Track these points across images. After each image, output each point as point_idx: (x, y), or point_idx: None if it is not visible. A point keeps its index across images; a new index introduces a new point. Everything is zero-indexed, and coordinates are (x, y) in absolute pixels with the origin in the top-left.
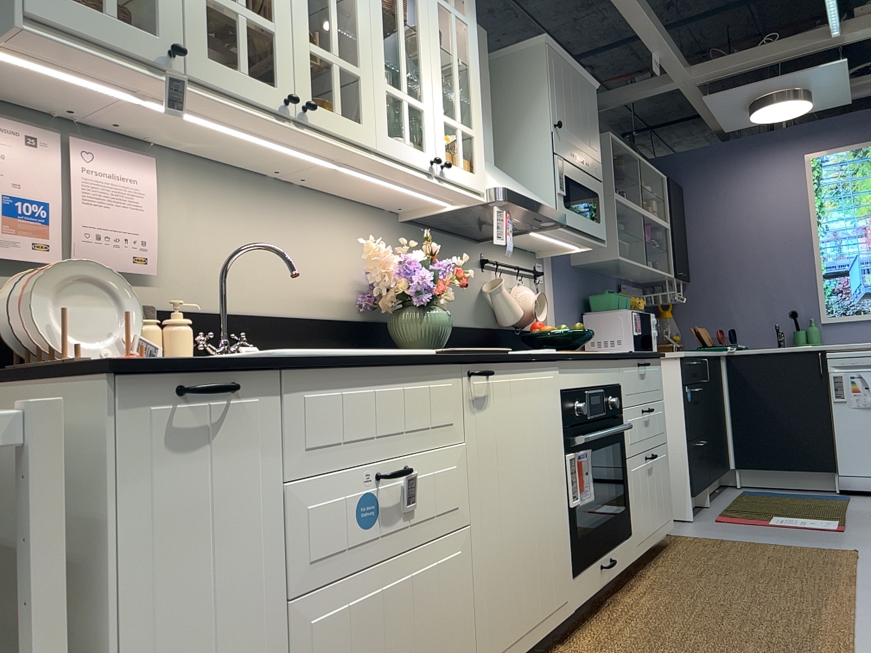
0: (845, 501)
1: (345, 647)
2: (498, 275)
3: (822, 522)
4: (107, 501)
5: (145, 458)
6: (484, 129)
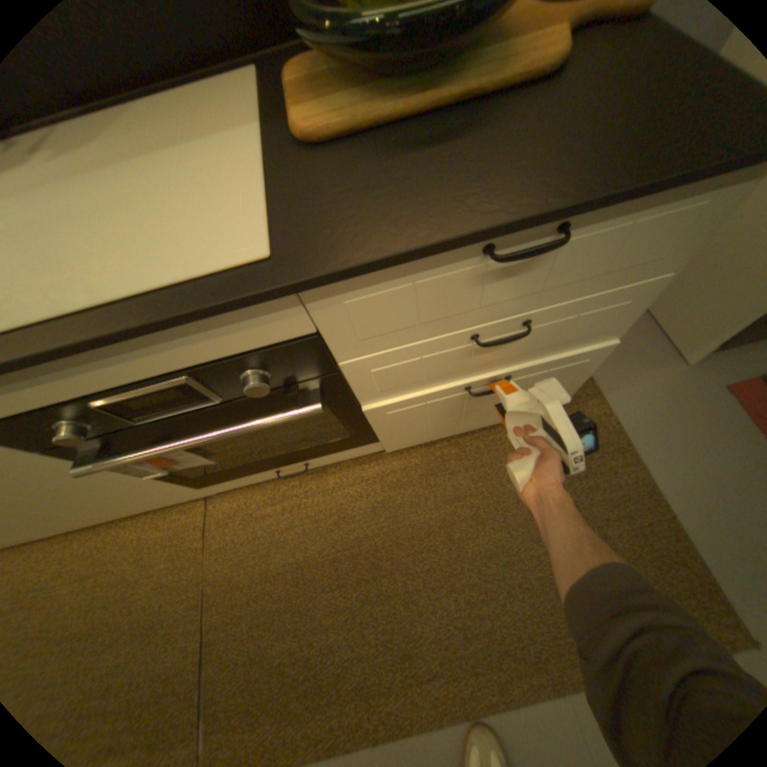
0: None
1: None
2: None
3: None
4: None
5: None
6: None
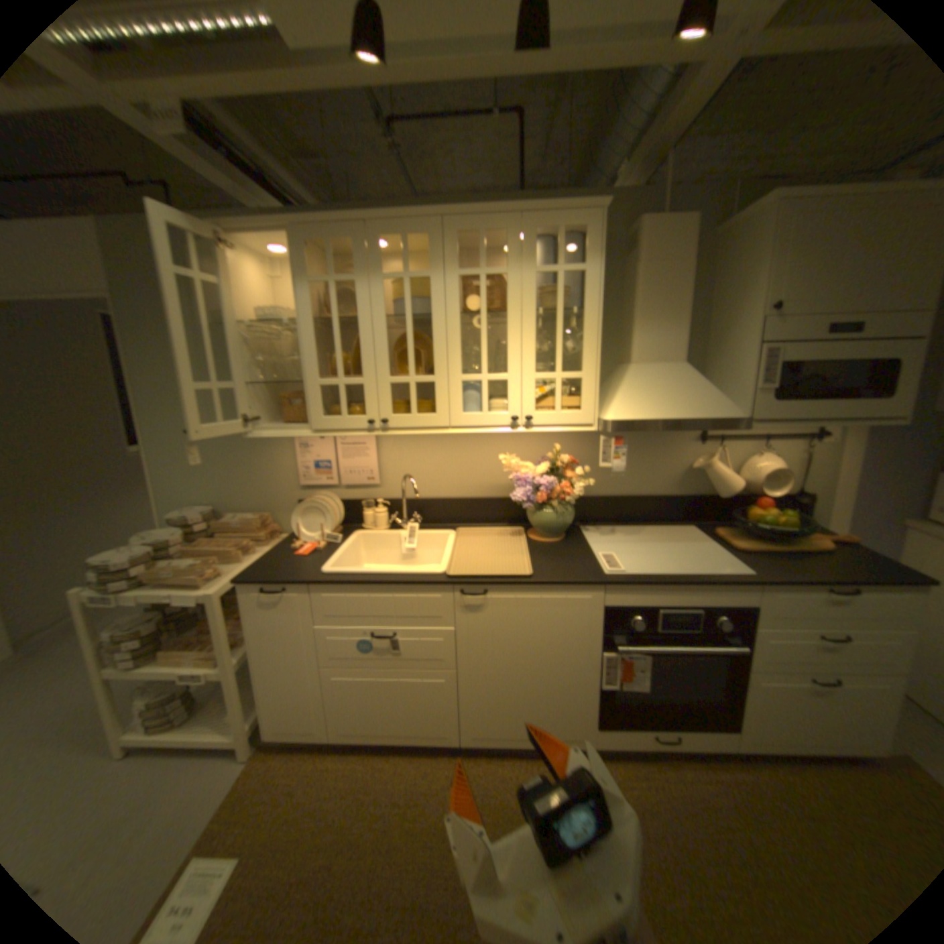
0: None
1: (352, 693)
2: (722, 446)
3: None
4: (242, 620)
5: (252, 610)
6: (667, 330)
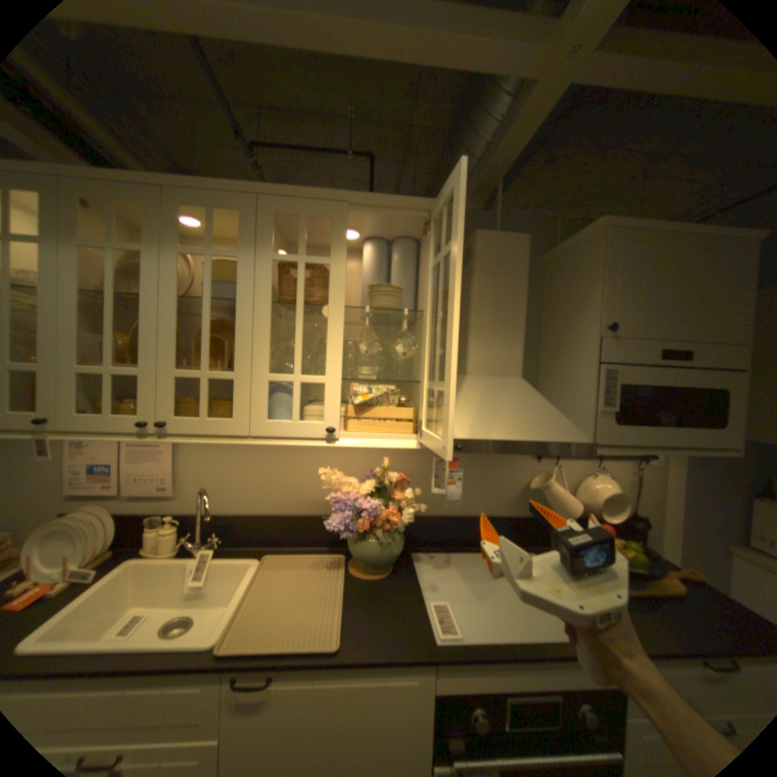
0: None
1: None
2: (558, 466)
3: None
4: None
5: None
6: (502, 343)
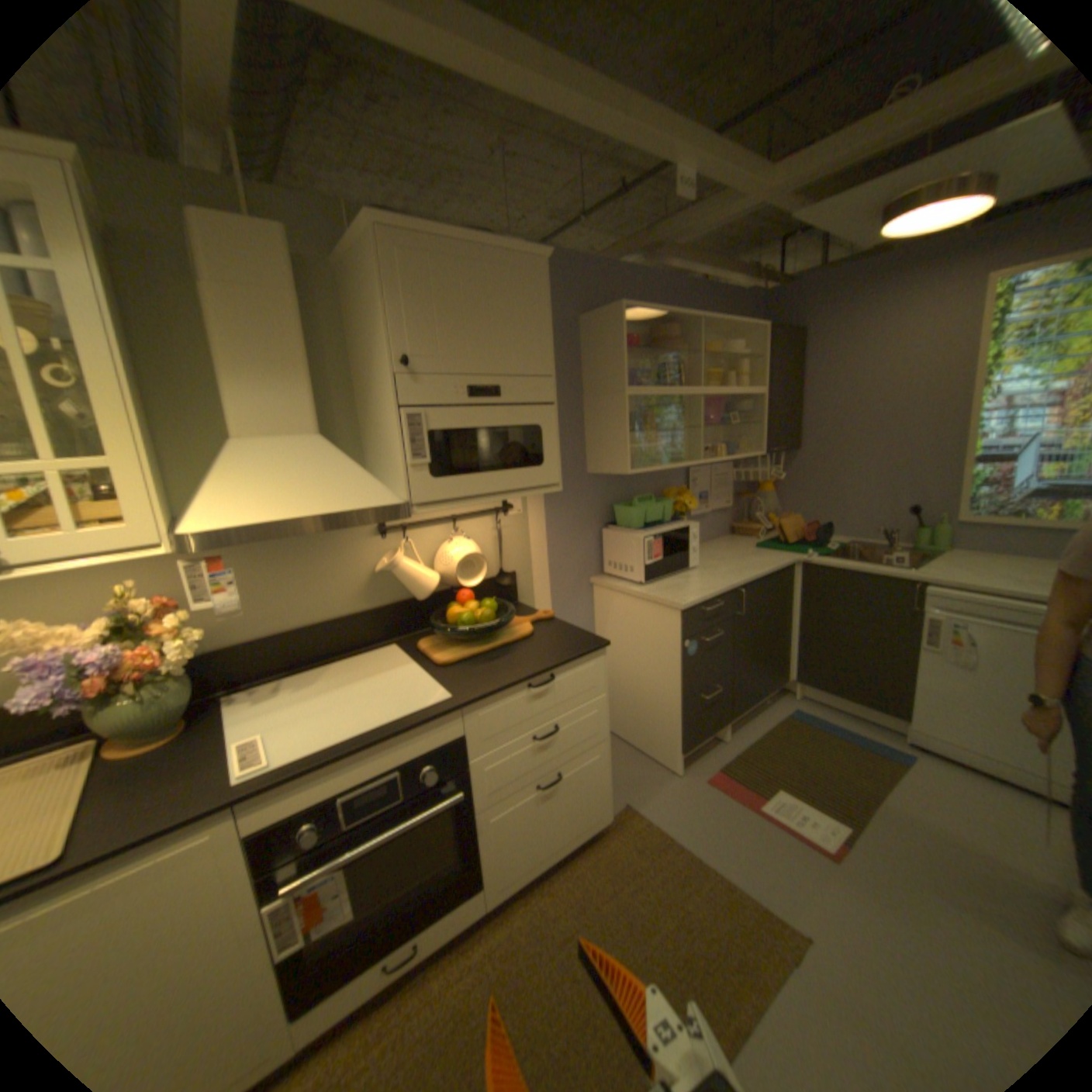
0: (900, 775)
1: None
2: (407, 538)
3: (828, 830)
4: None
5: None
6: (276, 389)
